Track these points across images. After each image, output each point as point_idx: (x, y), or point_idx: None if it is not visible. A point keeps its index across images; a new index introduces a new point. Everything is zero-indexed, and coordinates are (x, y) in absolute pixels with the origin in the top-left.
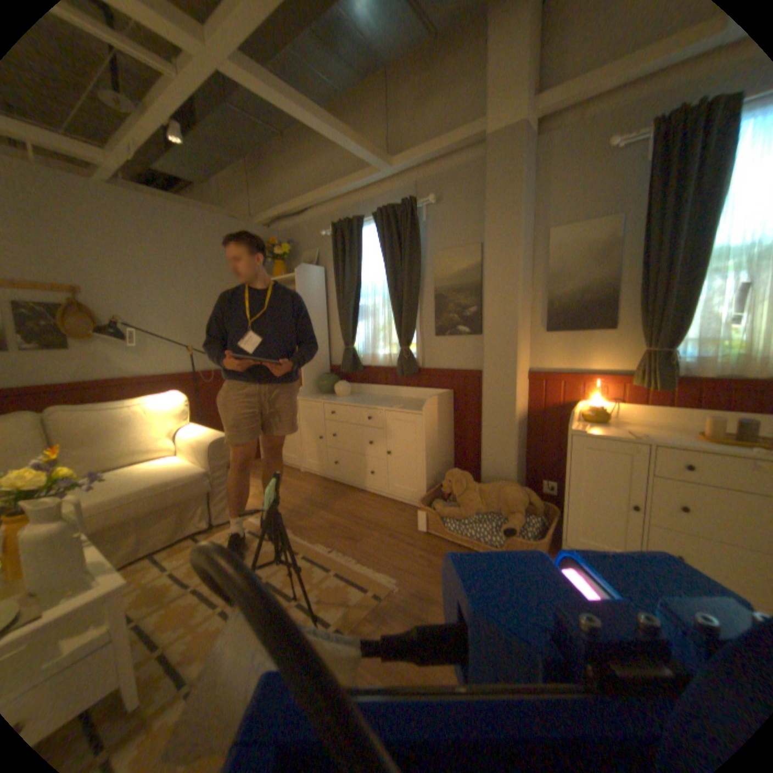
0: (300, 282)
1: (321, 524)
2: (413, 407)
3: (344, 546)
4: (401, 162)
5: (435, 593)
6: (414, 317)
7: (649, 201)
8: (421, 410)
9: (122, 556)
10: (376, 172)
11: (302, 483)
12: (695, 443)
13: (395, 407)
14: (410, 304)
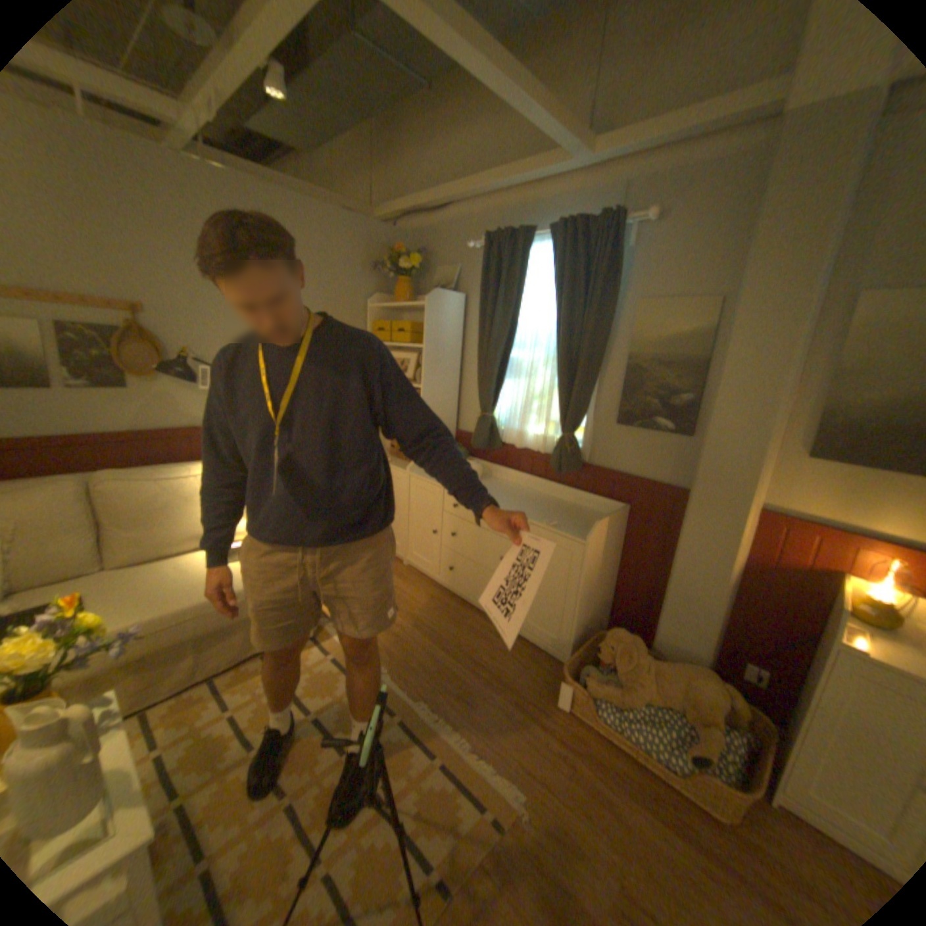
0: (428, 311)
1: (427, 665)
2: (570, 528)
3: (456, 712)
4: (609, 147)
5: (583, 835)
6: (589, 392)
7: None
8: (584, 537)
9: (175, 684)
10: (565, 159)
11: (404, 585)
12: None
13: (546, 524)
14: (587, 374)
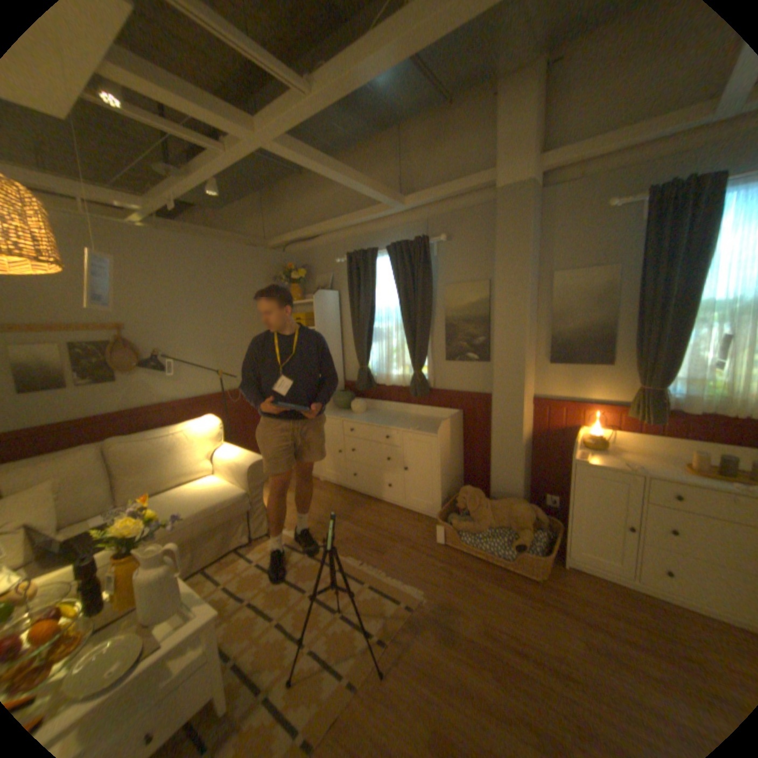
0: (314, 304)
1: (348, 536)
2: (427, 429)
3: (372, 558)
4: (412, 202)
5: (459, 603)
6: (425, 343)
7: (642, 259)
8: (435, 432)
9: (180, 574)
10: (388, 209)
11: (323, 493)
12: (682, 476)
13: (411, 429)
14: (422, 332)
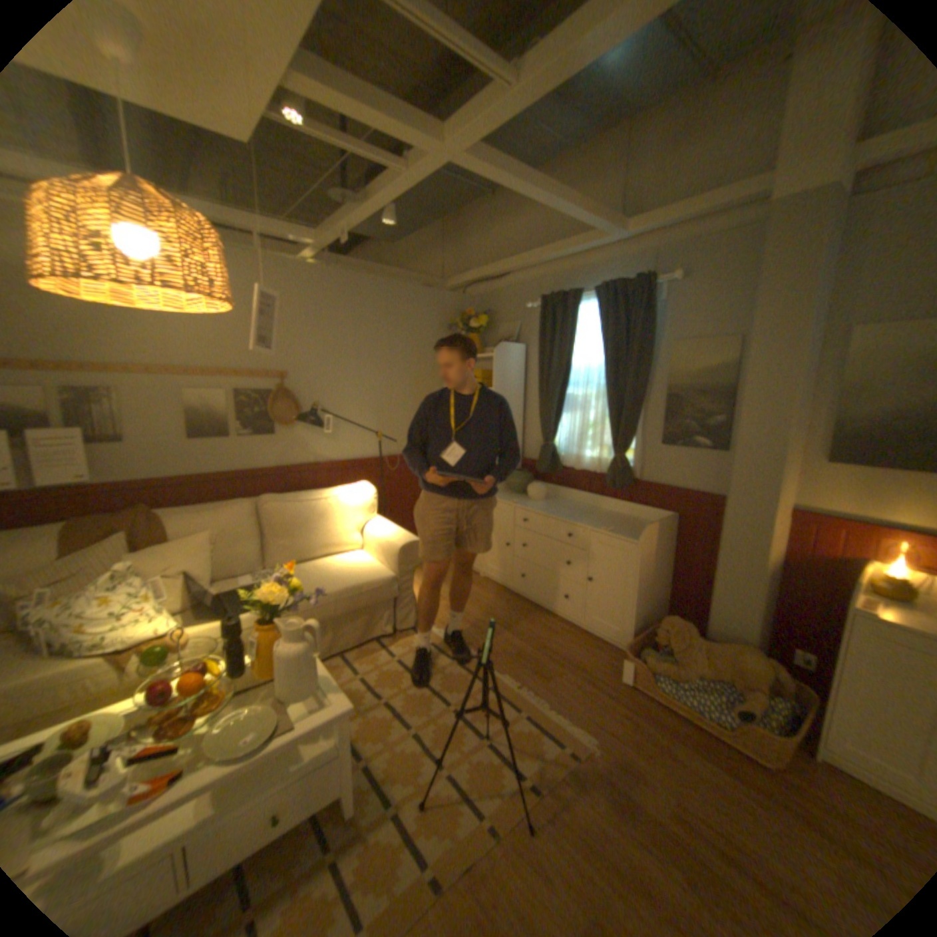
0: (494, 360)
1: (508, 650)
2: (625, 532)
3: (535, 683)
4: (638, 226)
5: (645, 769)
6: (635, 419)
7: None
8: (637, 539)
9: (320, 653)
10: (603, 237)
11: (482, 592)
12: None
13: (604, 530)
14: (632, 404)
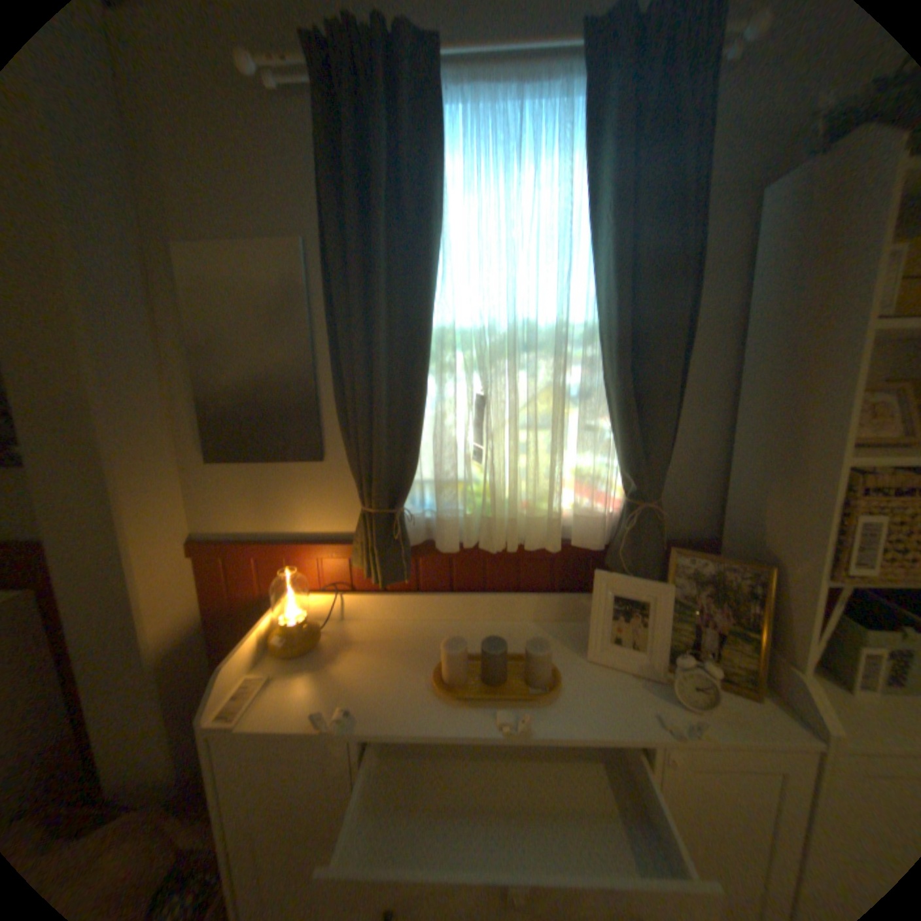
0: None
1: None
2: None
3: None
4: None
5: None
6: None
7: (319, 217)
8: None
9: None
10: None
11: None
12: (421, 712)
13: None
14: None
